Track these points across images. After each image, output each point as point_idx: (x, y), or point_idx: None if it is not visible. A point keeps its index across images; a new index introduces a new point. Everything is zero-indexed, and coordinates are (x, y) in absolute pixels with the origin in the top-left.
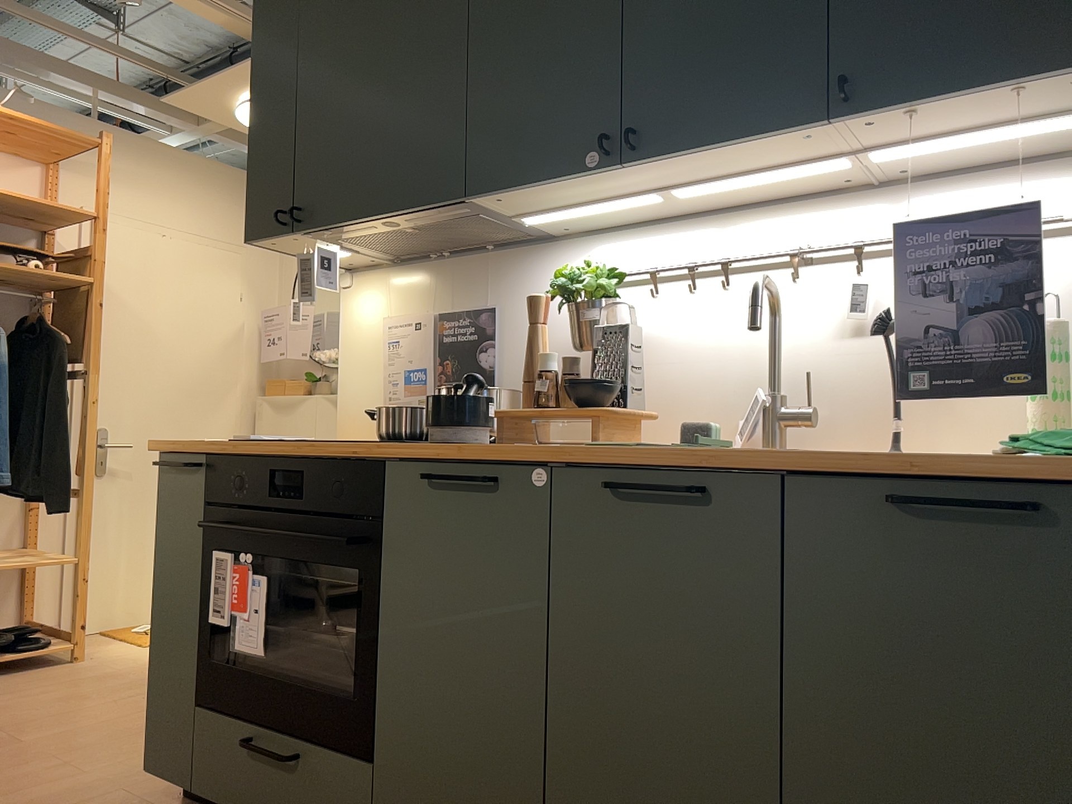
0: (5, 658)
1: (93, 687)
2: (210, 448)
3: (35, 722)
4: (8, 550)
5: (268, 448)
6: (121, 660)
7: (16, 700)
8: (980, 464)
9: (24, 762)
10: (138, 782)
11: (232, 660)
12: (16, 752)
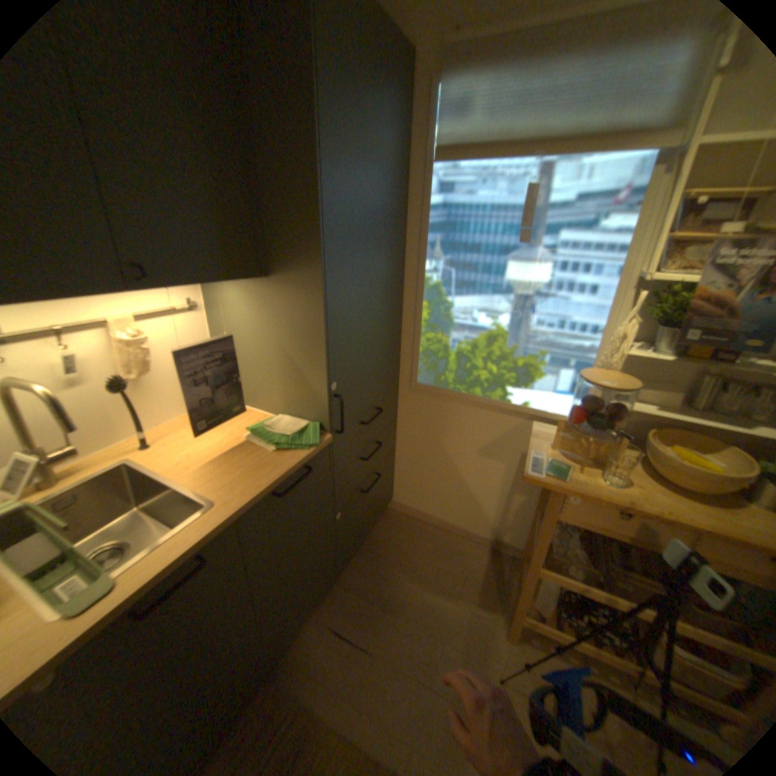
0: None
1: None
2: None
3: None
4: None
5: None
6: None
7: None
8: (289, 464)
9: None
10: None
11: None
12: None
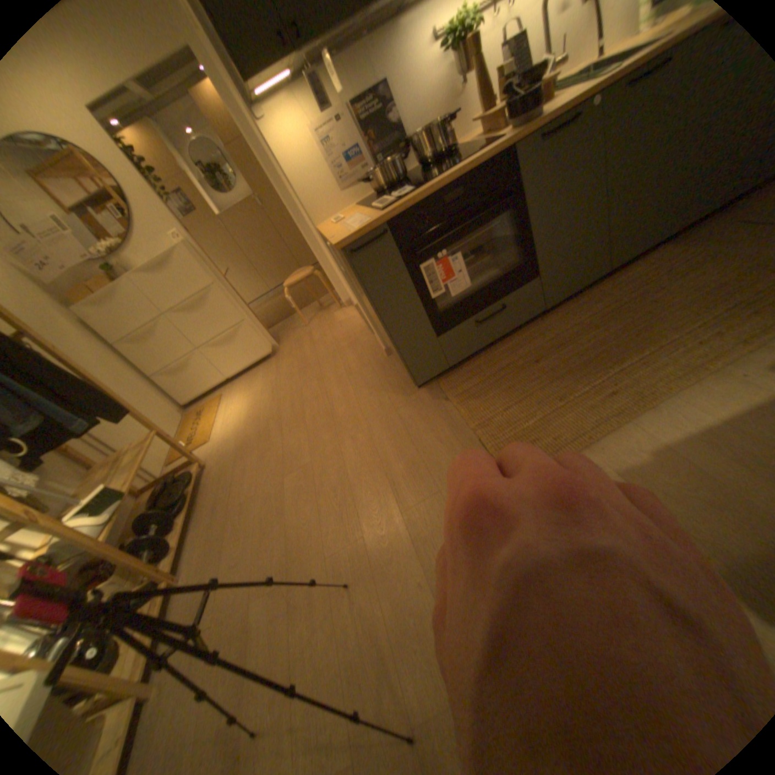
0: (190, 489)
1: (254, 448)
2: (383, 218)
3: (285, 461)
4: (87, 475)
5: (426, 189)
6: (221, 445)
7: (244, 479)
8: None
9: (336, 453)
10: (389, 405)
11: (437, 309)
12: (321, 459)
